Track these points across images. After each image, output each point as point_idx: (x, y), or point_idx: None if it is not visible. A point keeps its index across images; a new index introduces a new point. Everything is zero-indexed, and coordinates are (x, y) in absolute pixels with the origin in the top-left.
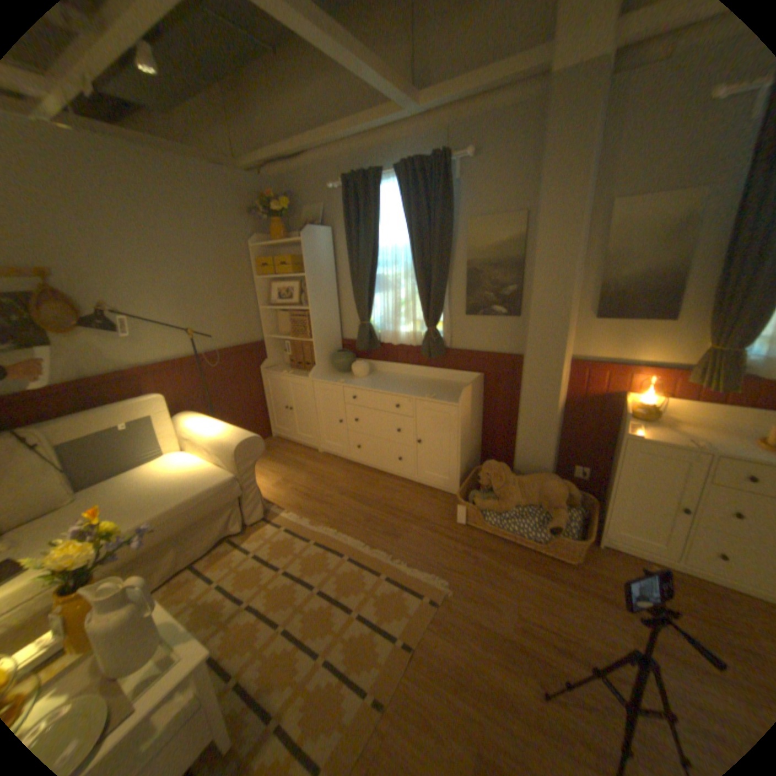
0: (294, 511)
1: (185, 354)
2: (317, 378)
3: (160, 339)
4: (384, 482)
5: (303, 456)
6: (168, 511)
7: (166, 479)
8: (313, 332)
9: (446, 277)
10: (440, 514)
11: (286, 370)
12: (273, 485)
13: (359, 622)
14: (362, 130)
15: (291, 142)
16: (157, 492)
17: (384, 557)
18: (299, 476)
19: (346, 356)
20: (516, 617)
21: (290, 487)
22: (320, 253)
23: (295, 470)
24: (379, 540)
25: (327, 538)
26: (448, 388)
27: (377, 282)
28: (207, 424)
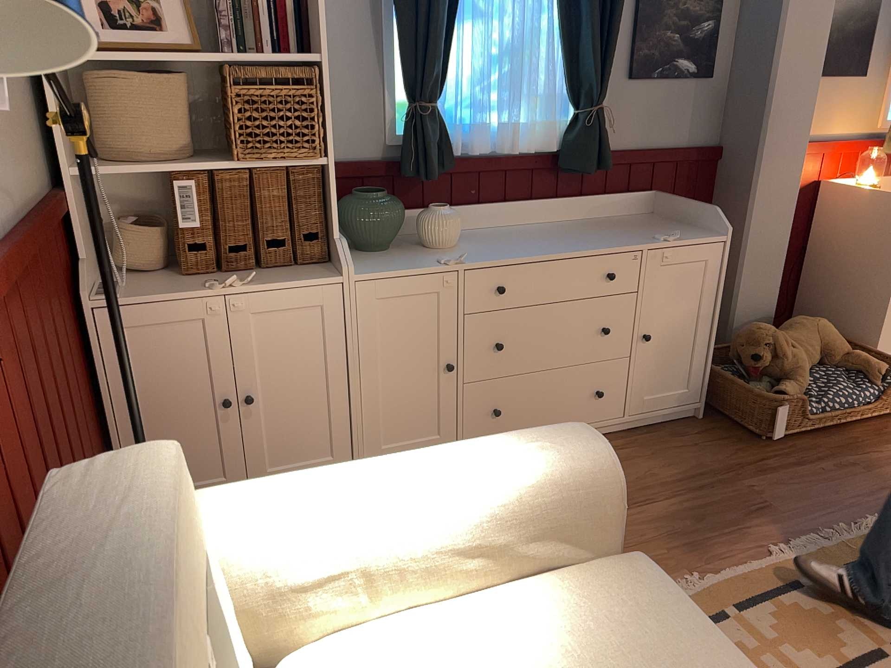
0: None
1: None
2: (359, 271)
3: None
4: None
5: None
6: None
7: None
8: (329, 134)
9: None
10: (730, 446)
11: (180, 282)
12: None
13: None
14: None
15: None
16: None
17: (816, 536)
18: None
19: (394, 198)
20: None
21: None
22: None
23: None
24: (764, 526)
25: (725, 583)
26: (633, 223)
27: None
28: (365, 478)
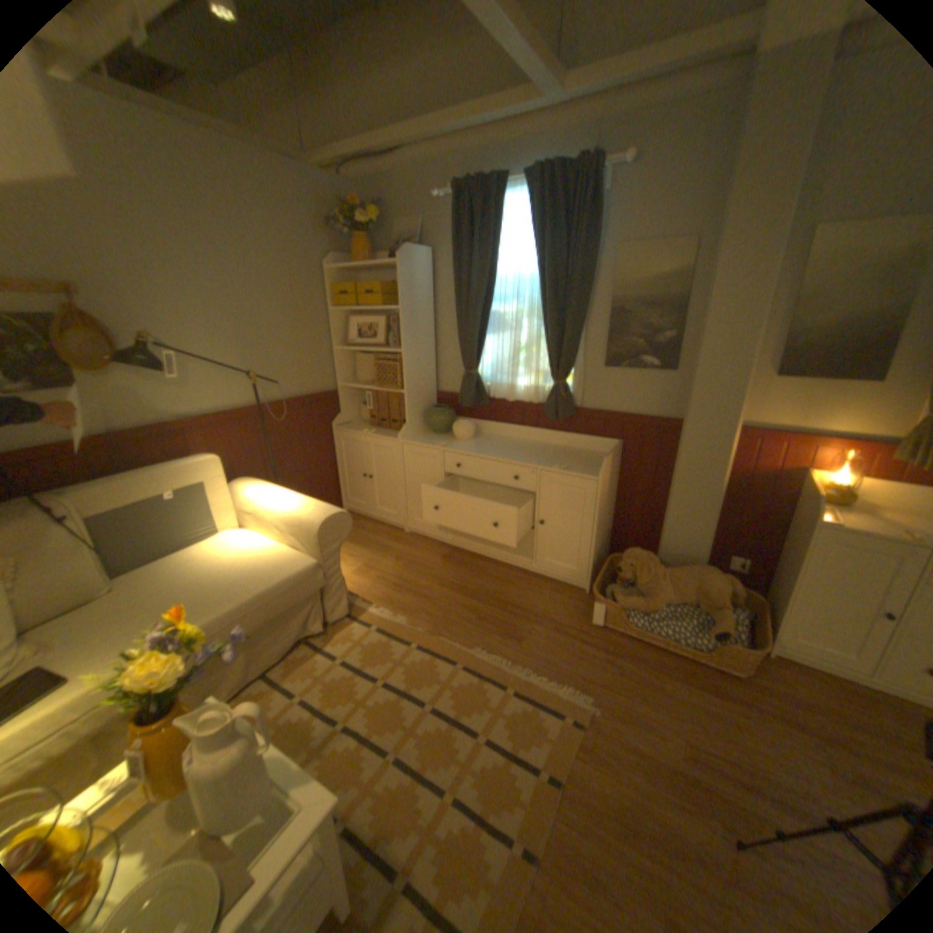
0: (385, 605)
1: (242, 404)
2: (408, 440)
3: (213, 383)
4: (492, 571)
5: (385, 537)
6: (240, 606)
7: (230, 564)
8: (404, 382)
9: (584, 317)
10: (569, 613)
11: (364, 428)
12: (352, 572)
13: (489, 749)
14: (481, 121)
15: (383, 132)
16: (221, 581)
17: (508, 665)
18: (384, 561)
19: (445, 413)
20: (683, 742)
21: (375, 575)
22: (417, 280)
23: (378, 553)
24: (498, 644)
25: (432, 641)
26: (578, 456)
27: (489, 320)
28: (276, 494)
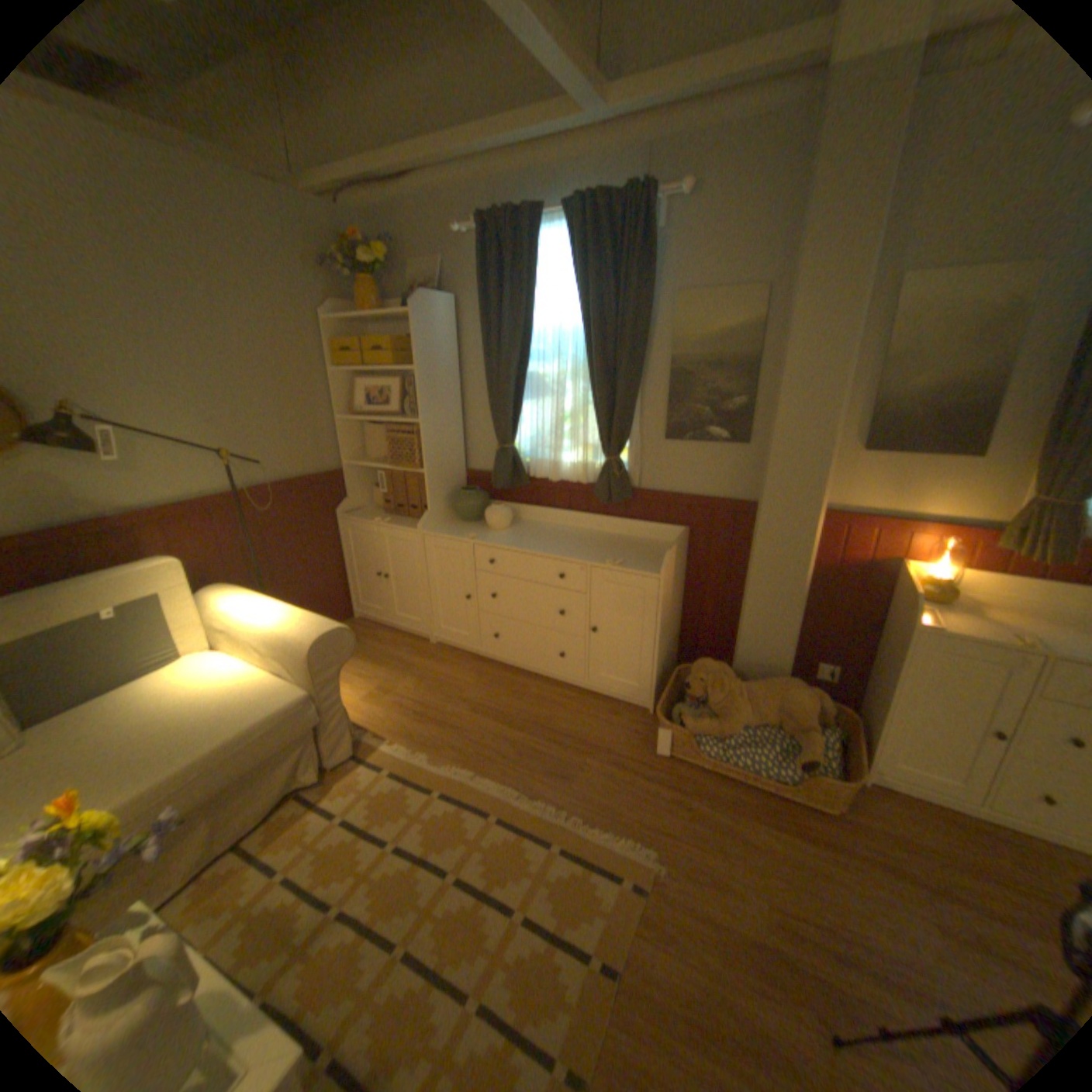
0: (401, 741)
1: (214, 490)
2: (431, 530)
3: (172, 465)
4: (537, 689)
5: (406, 650)
6: (198, 761)
7: (191, 702)
8: (424, 459)
9: (640, 380)
10: (629, 740)
11: (377, 515)
12: (362, 698)
13: (528, 930)
14: (510, 141)
15: (391, 152)
16: (176, 726)
17: (553, 814)
18: (403, 681)
19: (476, 496)
20: (766, 905)
21: (391, 700)
22: (438, 334)
23: (395, 672)
24: (541, 786)
25: (460, 786)
26: (637, 548)
27: (527, 383)
28: (256, 606)
